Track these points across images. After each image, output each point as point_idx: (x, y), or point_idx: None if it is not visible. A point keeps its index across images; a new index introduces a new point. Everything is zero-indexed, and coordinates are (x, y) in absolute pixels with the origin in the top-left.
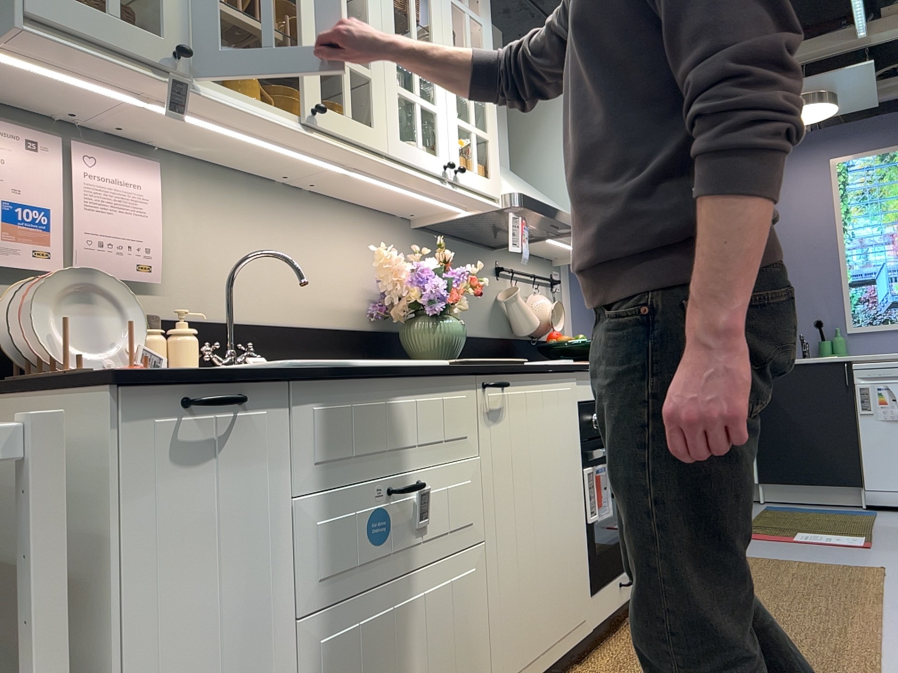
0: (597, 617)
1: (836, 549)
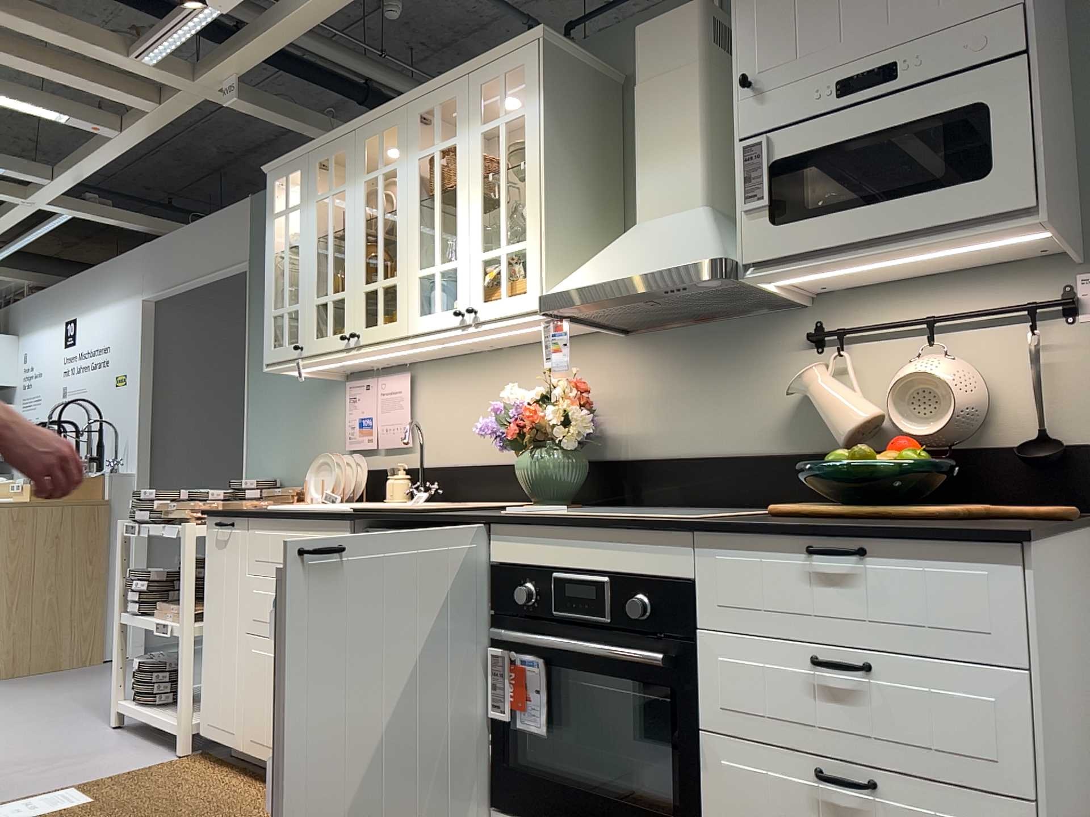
0: None
1: None
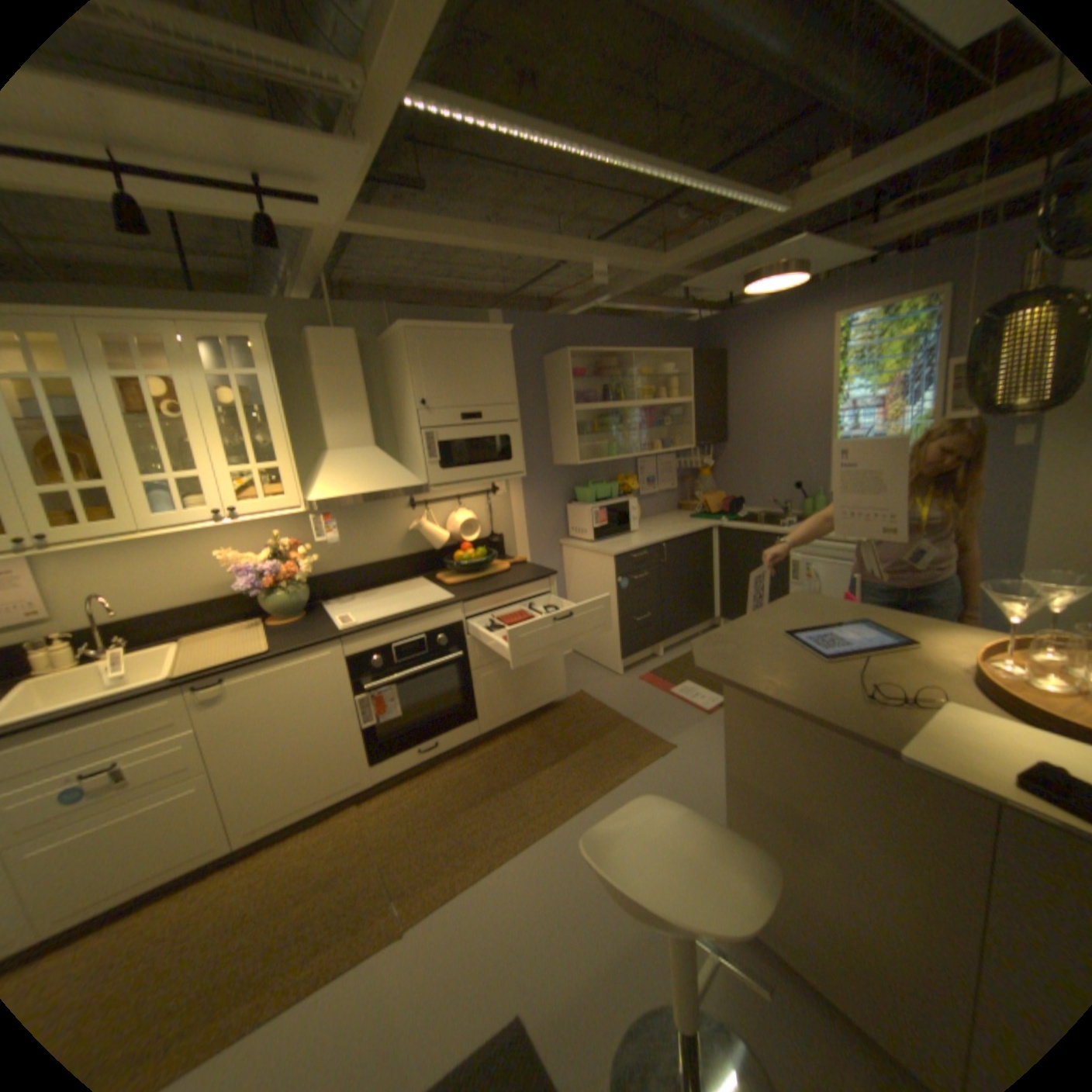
0: (379, 777)
1: (680, 713)
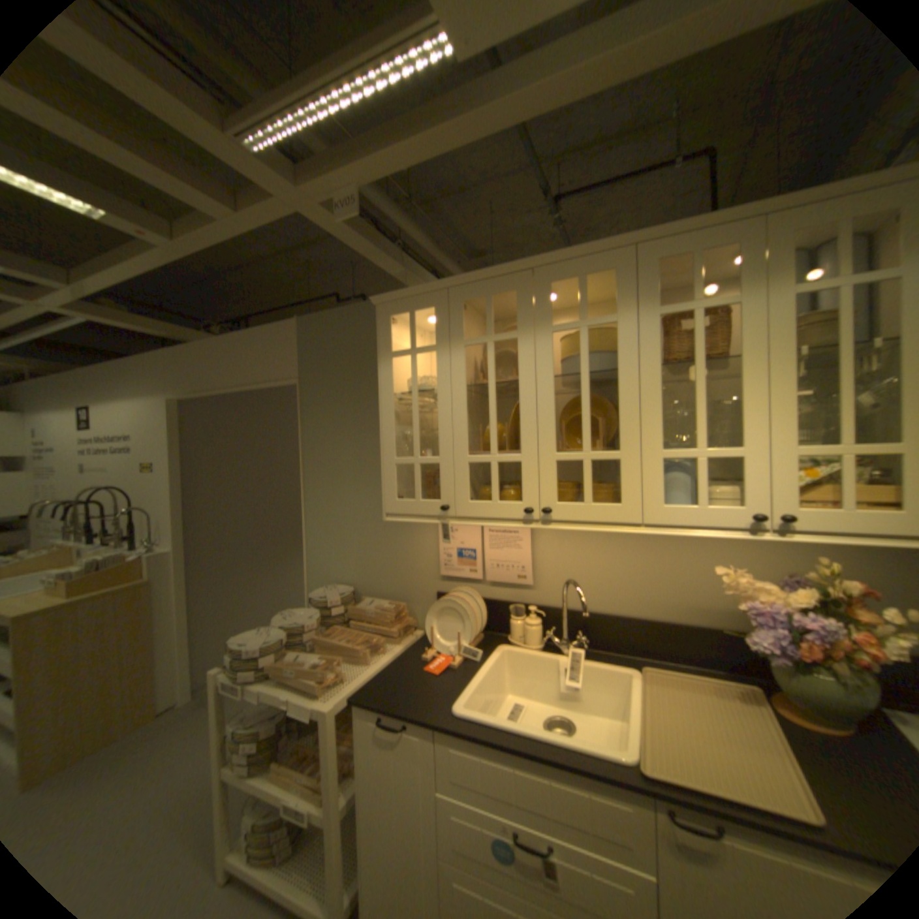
0: None
1: None
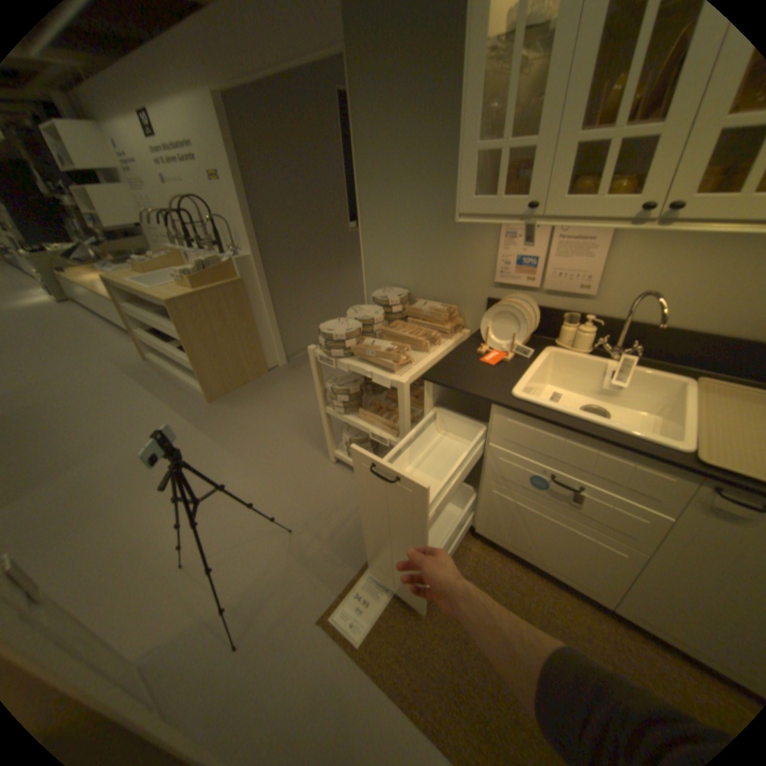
0: None
1: None
